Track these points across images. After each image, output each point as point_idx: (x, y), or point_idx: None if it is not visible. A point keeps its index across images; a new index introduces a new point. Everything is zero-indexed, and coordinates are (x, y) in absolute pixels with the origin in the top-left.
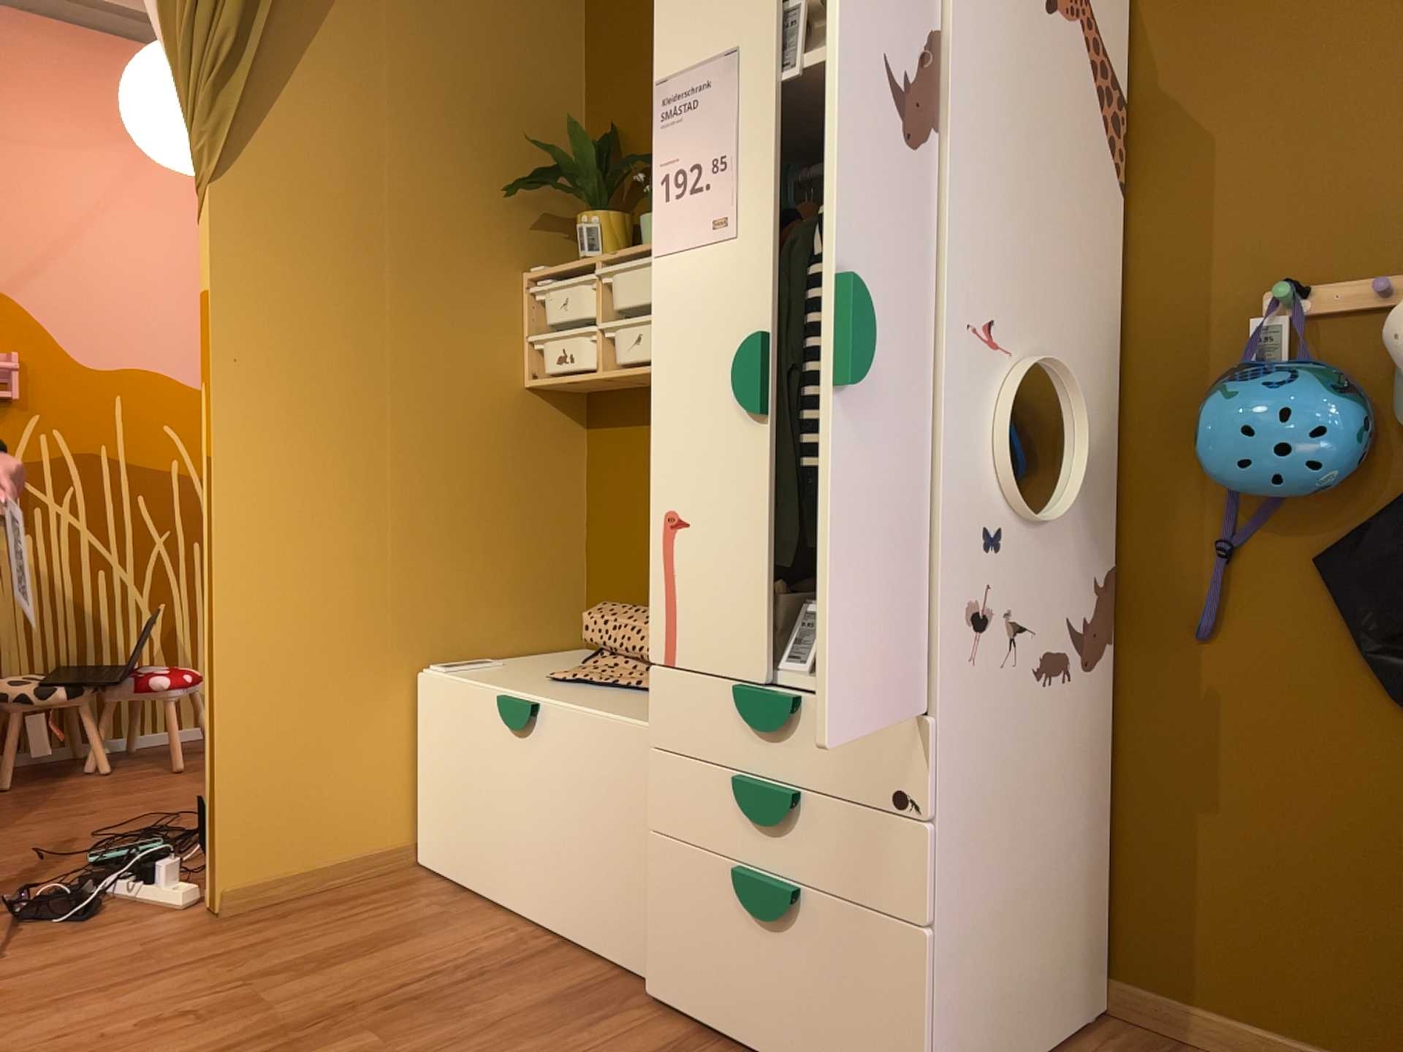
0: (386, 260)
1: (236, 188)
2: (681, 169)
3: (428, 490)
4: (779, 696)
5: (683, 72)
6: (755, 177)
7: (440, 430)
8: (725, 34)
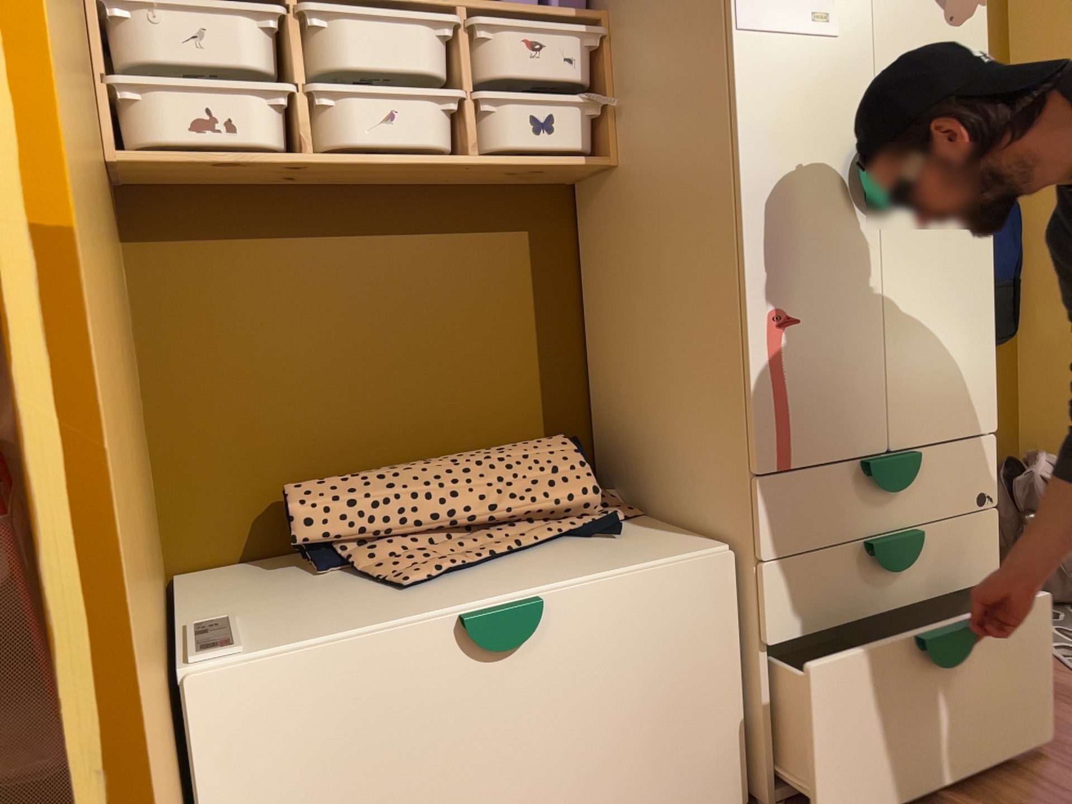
0: None
1: None
2: None
3: None
4: (910, 454)
5: None
6: None
7: None
8: None
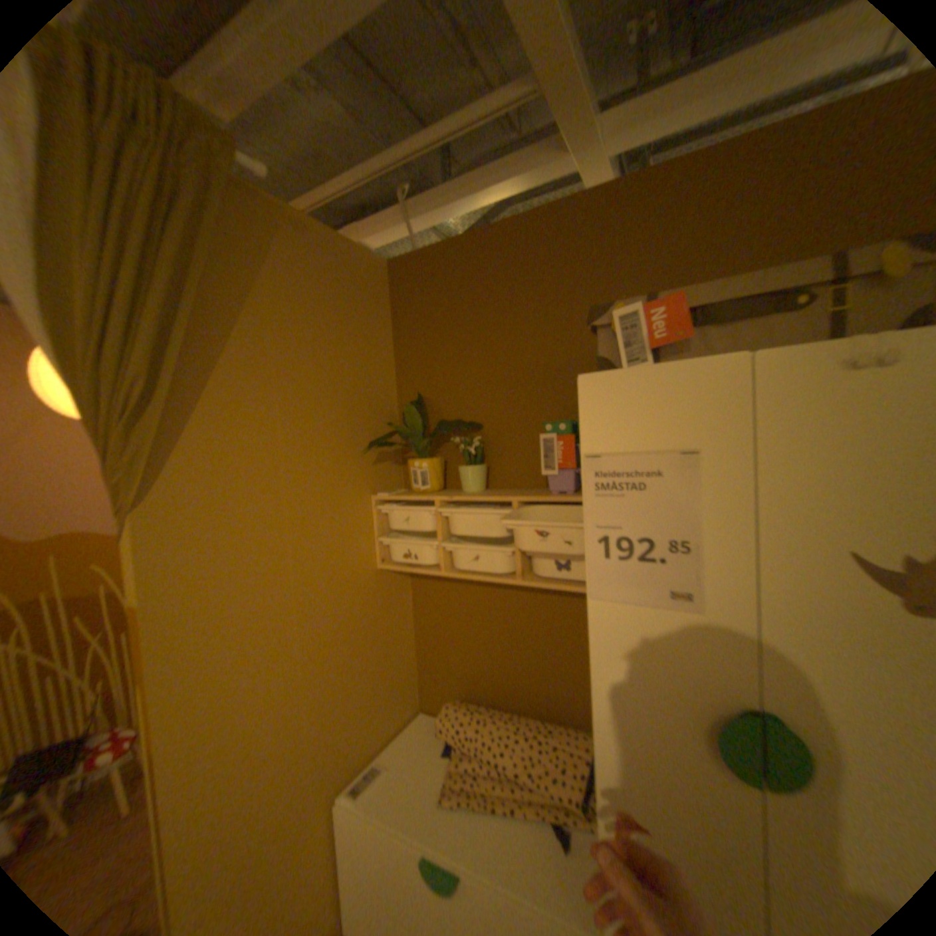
0: (286, 520)
1: (155, 507)
2: (623, 535)
3: (327, 670)
4: None
5: (619, 451)
6: (728, 568)
7: (331, 624)
8: (677, 431)
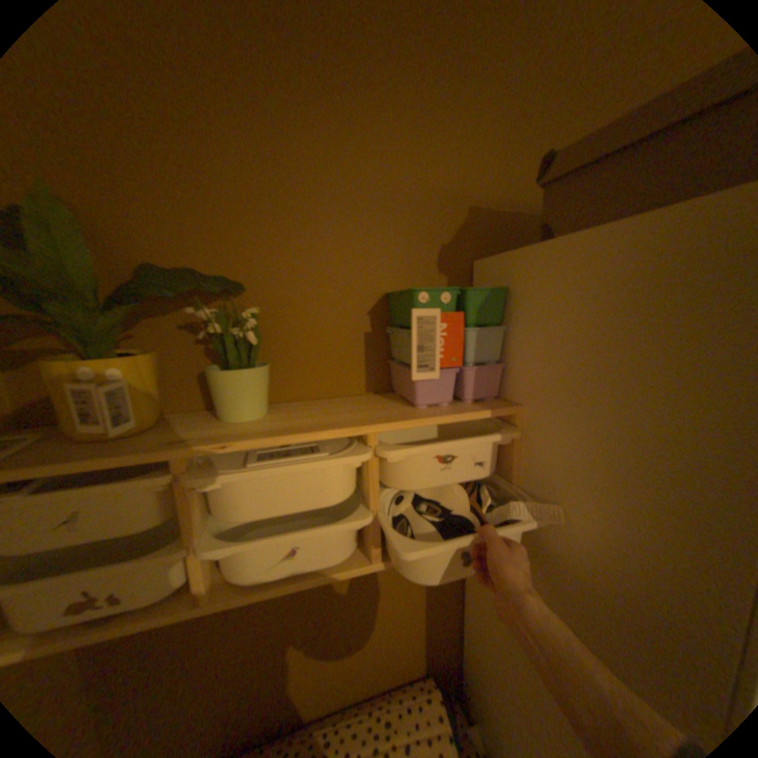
0: None
1: None
2: None
3: None
4: None
5: None
6: None
7: None
8: None
